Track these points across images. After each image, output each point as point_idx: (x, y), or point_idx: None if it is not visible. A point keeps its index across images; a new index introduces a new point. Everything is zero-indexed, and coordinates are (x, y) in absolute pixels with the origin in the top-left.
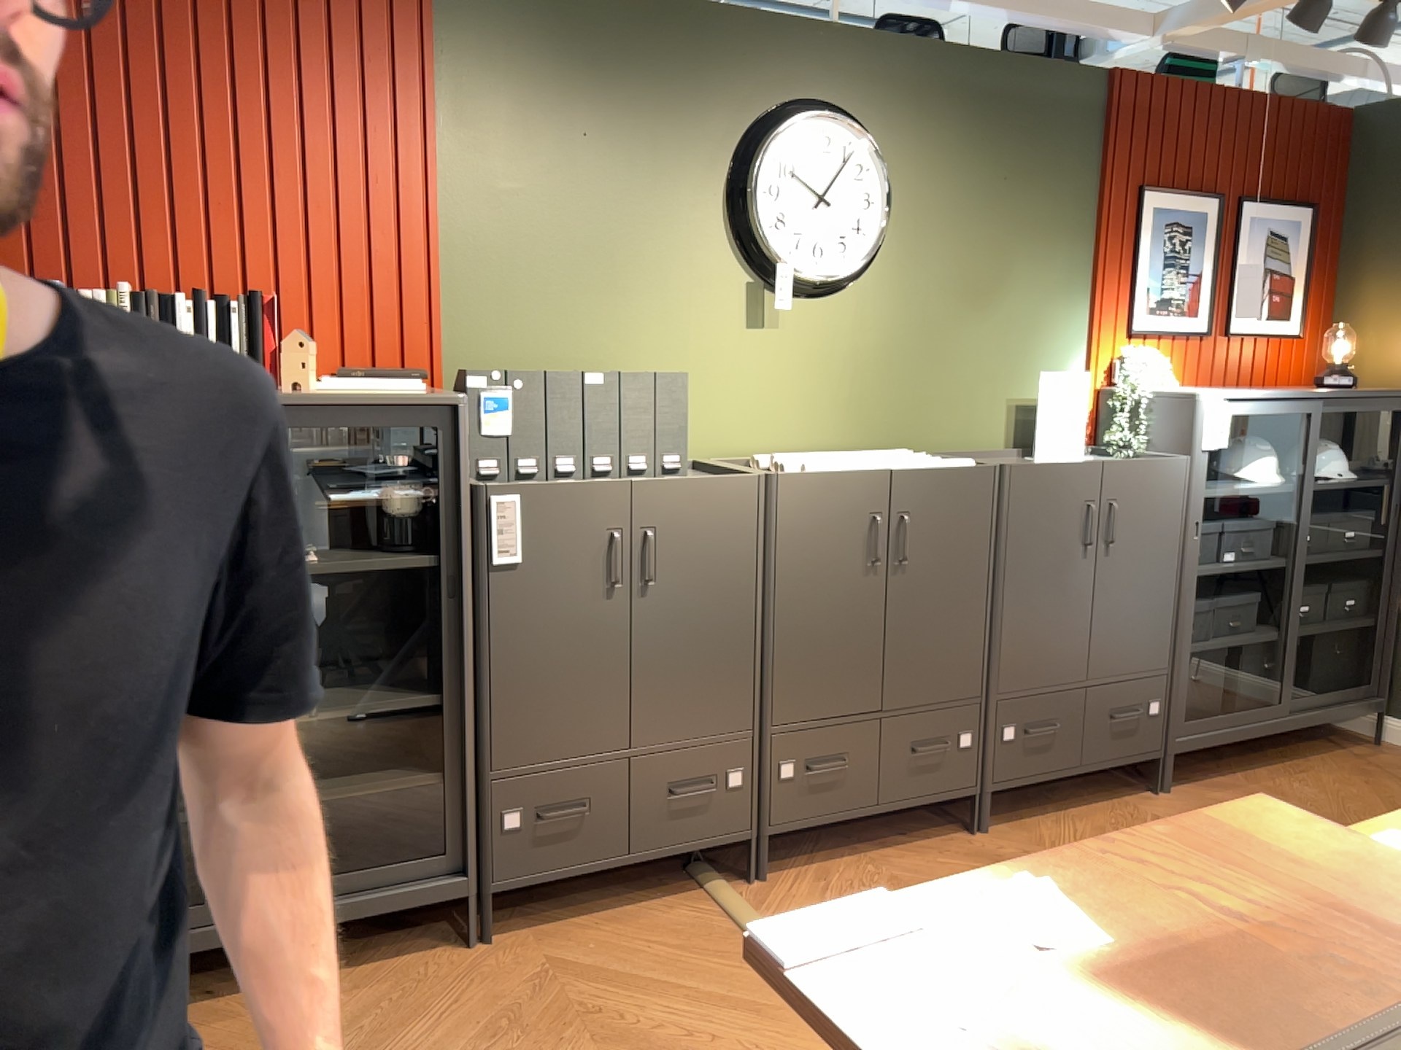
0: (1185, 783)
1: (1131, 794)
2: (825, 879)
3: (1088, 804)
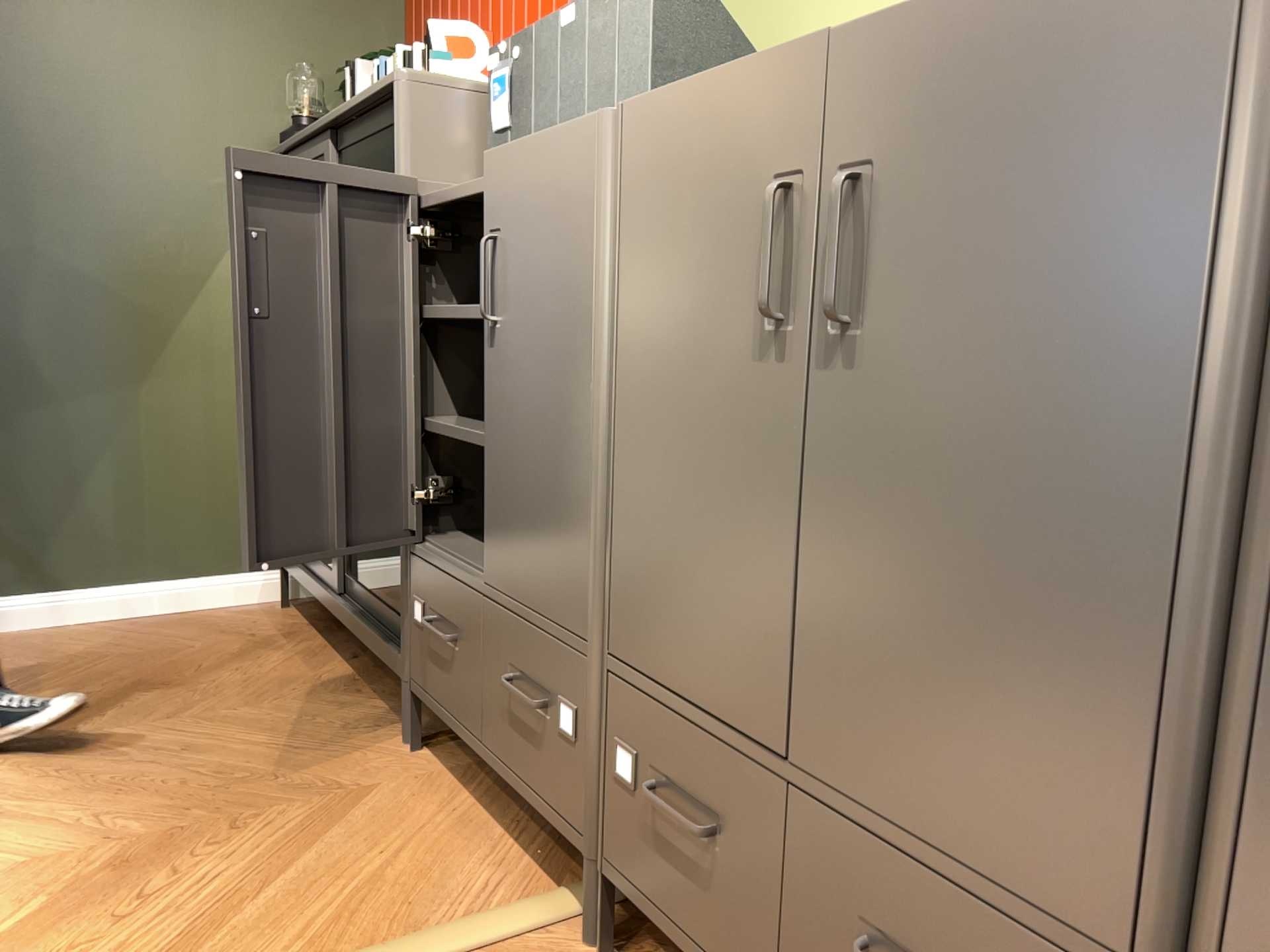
0: None
1: None
2: None
3: None
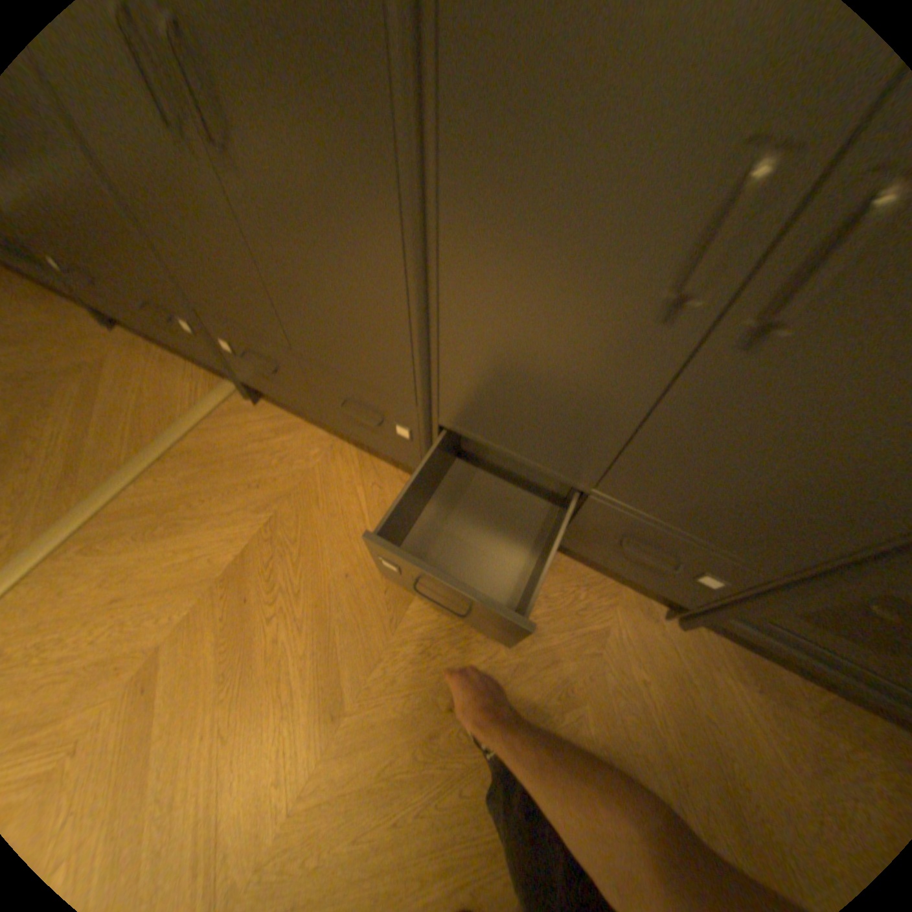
0: (731, 638)
1: (643, 590)
2: (279, 433)
3: (577, 557)
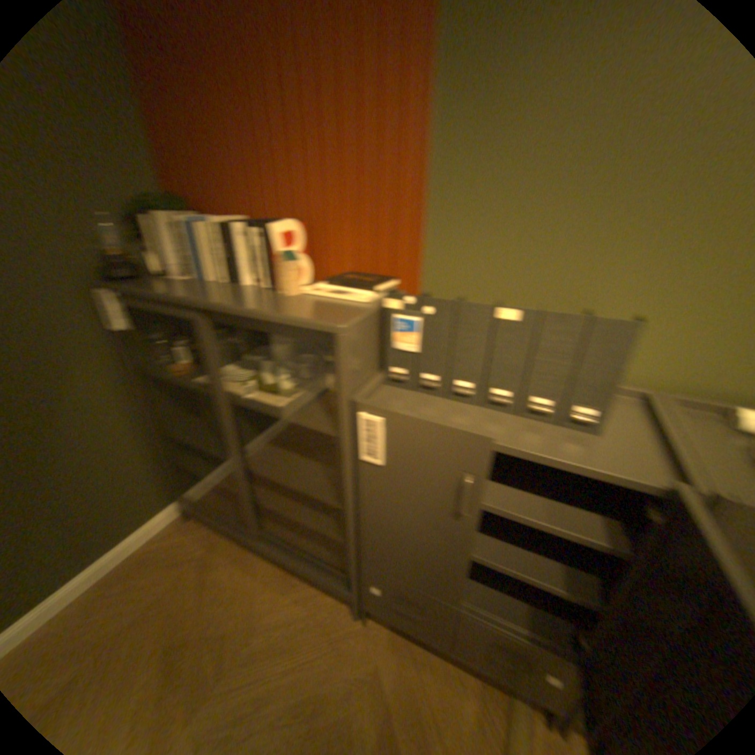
0: None
1: None
2: None
3: None
